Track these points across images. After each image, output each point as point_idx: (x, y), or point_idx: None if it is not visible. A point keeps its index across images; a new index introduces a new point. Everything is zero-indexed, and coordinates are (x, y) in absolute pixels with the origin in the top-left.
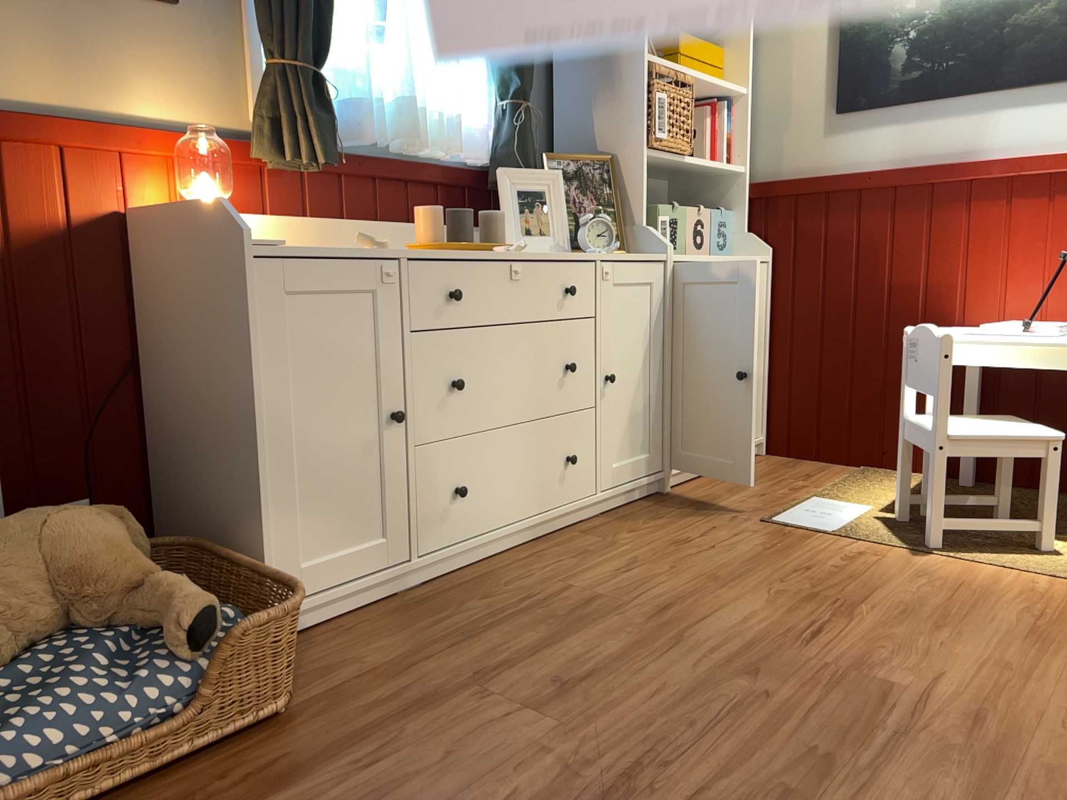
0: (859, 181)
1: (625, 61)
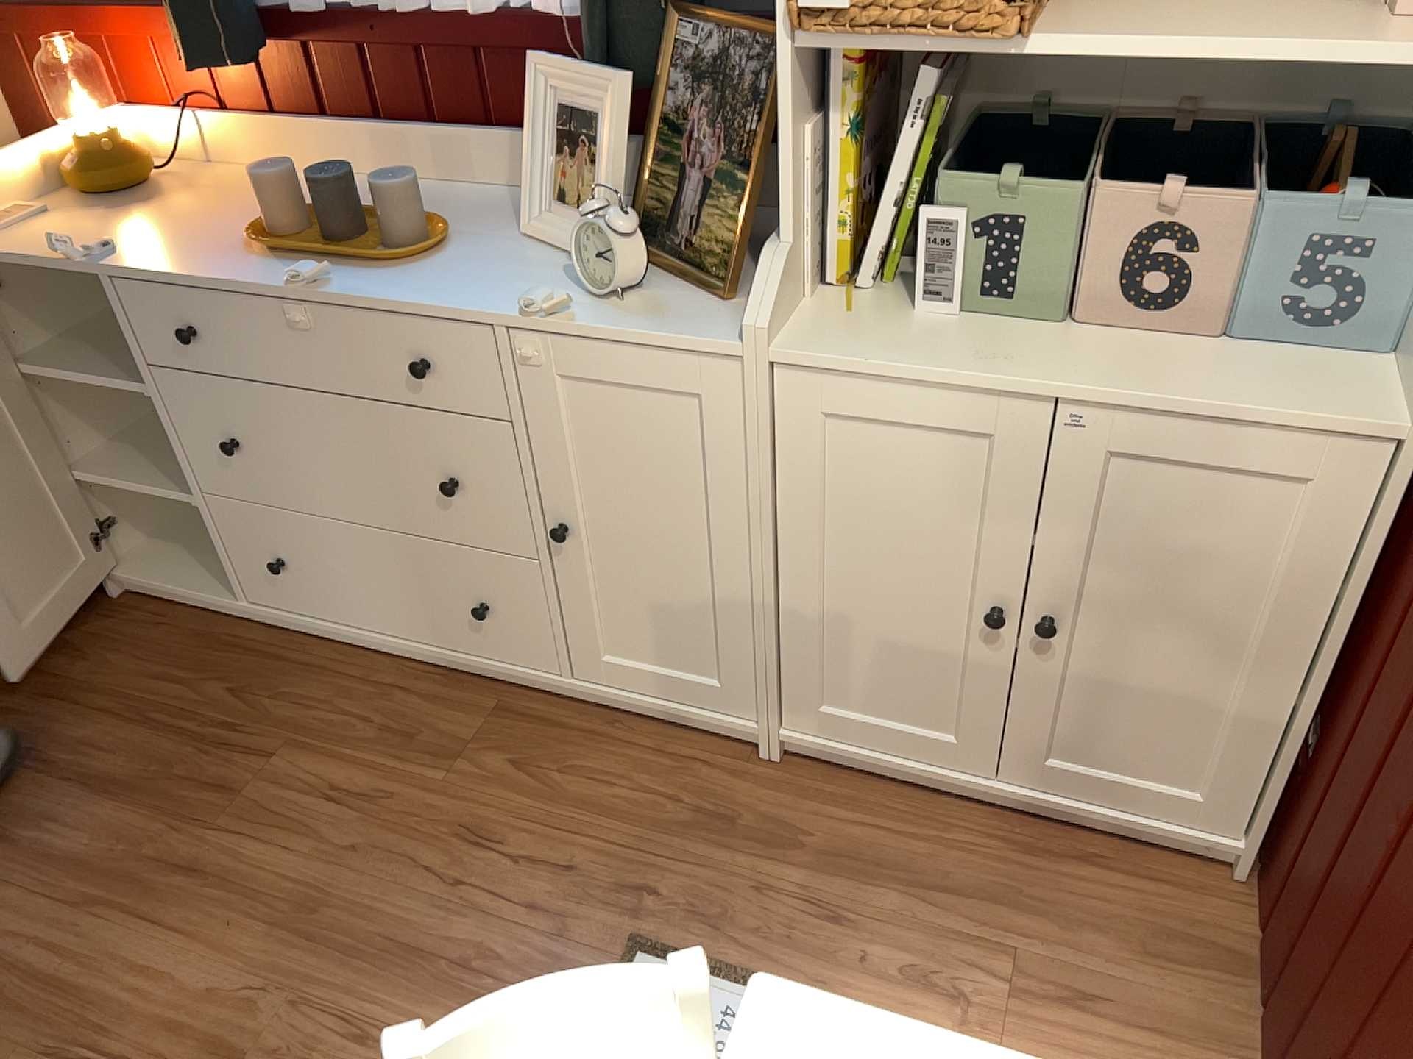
0: None
1: None
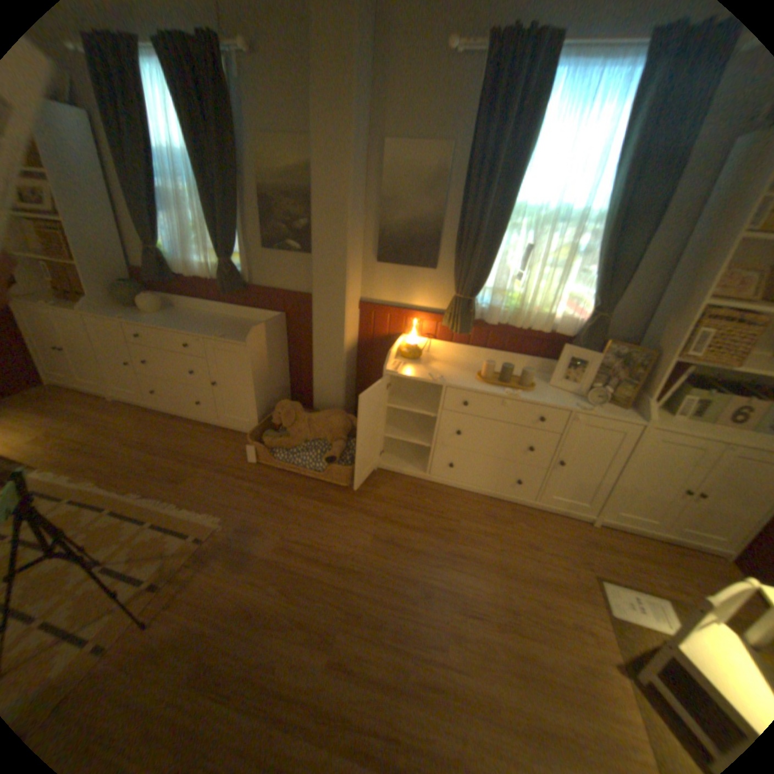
0: None
1: (694, 301)
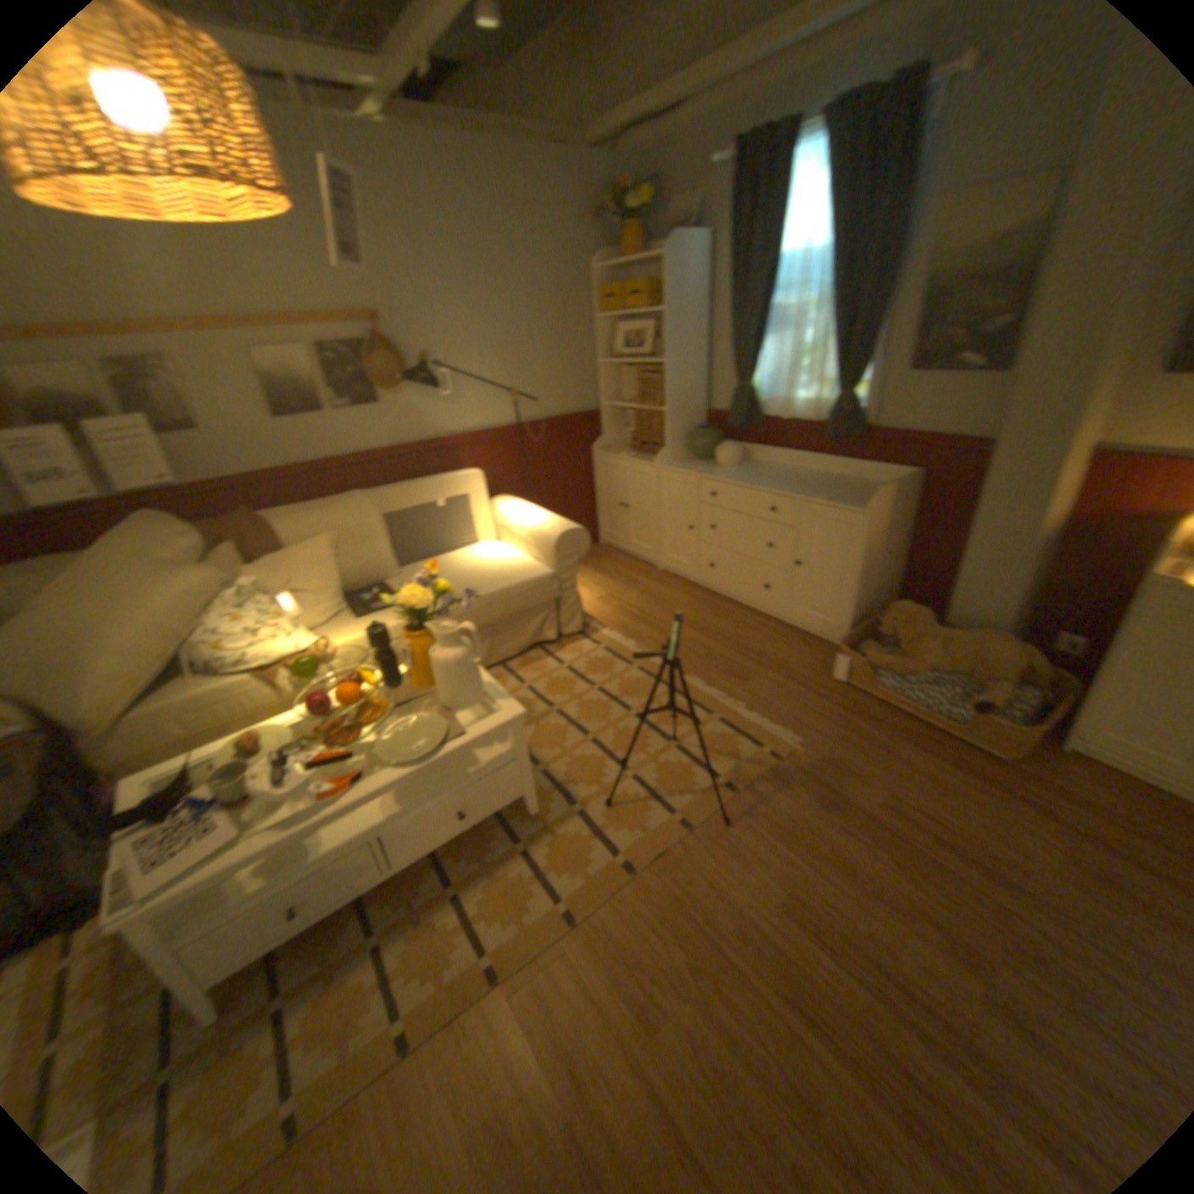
0: None
1: None
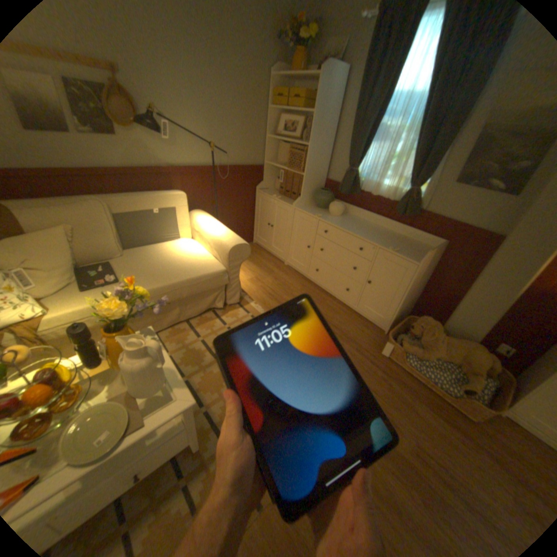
0: None
1: None
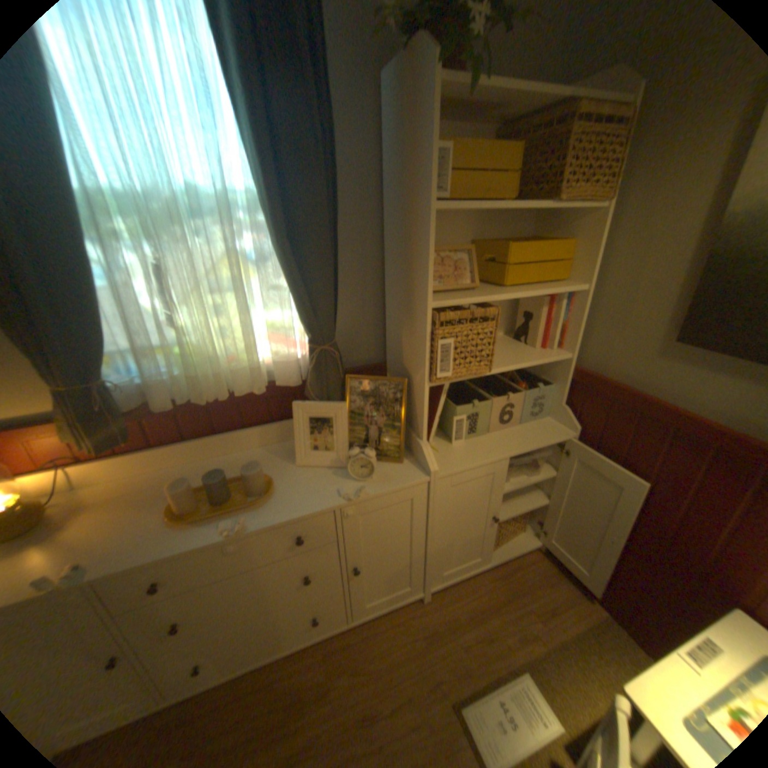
0: (681, 422)
1: (418, 305)
